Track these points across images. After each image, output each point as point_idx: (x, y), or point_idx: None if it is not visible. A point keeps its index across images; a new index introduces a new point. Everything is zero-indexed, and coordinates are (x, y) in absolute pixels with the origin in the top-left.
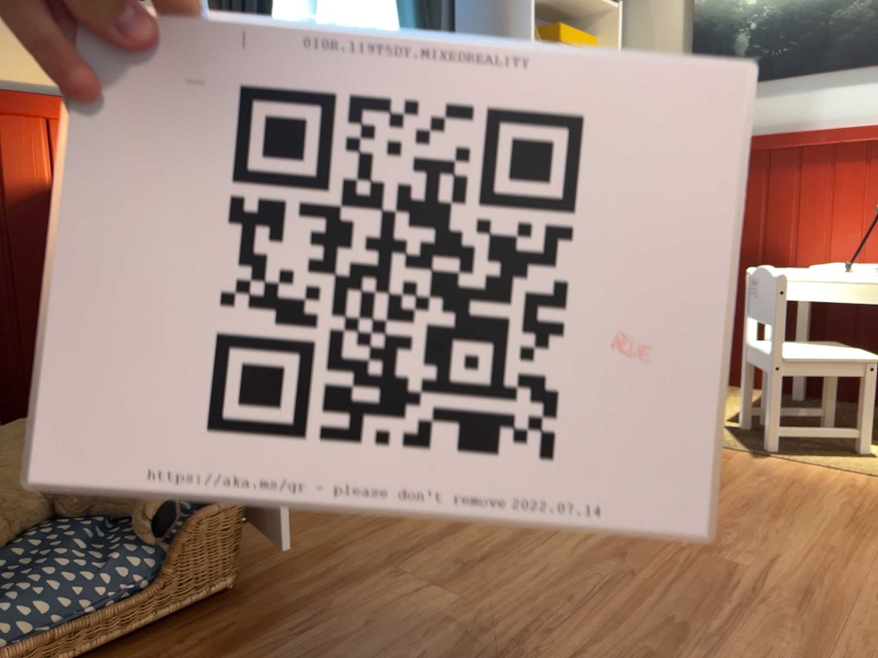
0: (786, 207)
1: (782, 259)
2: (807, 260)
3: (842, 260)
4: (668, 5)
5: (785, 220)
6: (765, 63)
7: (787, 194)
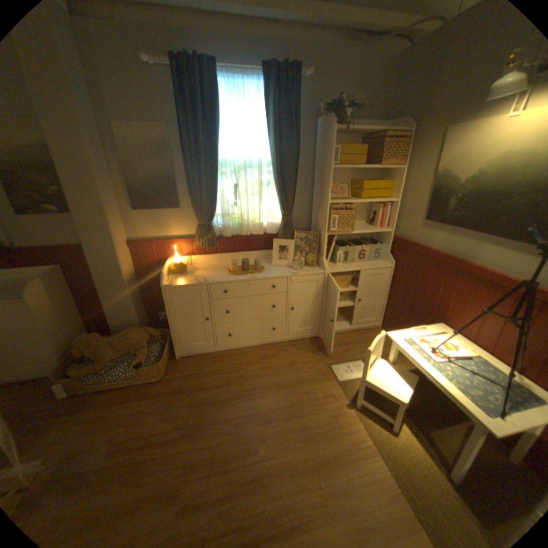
0: (451, 295)
1: (443, 317)
2: (453, 324)
3: (468, 333)
4: (427, 169)
5: (449, 300)
6: (461, 217)
7: (453, 289)
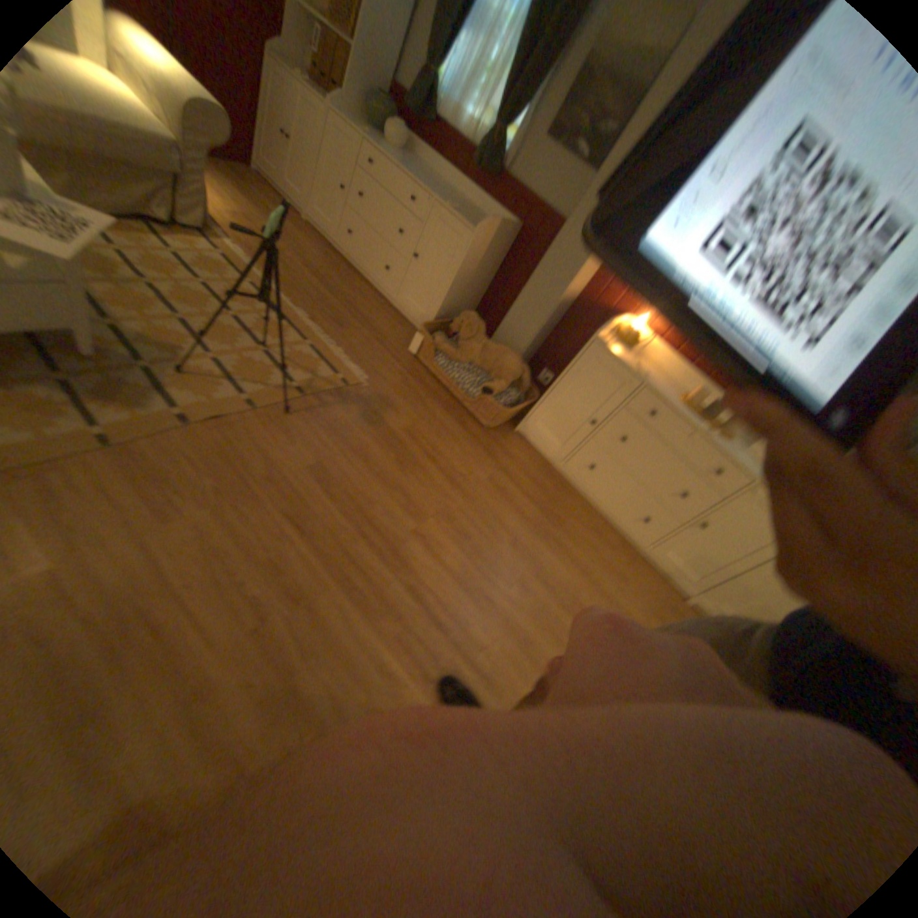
0: None
1: None
2: None
3: None
4: None
5: None
6: None
7: None
